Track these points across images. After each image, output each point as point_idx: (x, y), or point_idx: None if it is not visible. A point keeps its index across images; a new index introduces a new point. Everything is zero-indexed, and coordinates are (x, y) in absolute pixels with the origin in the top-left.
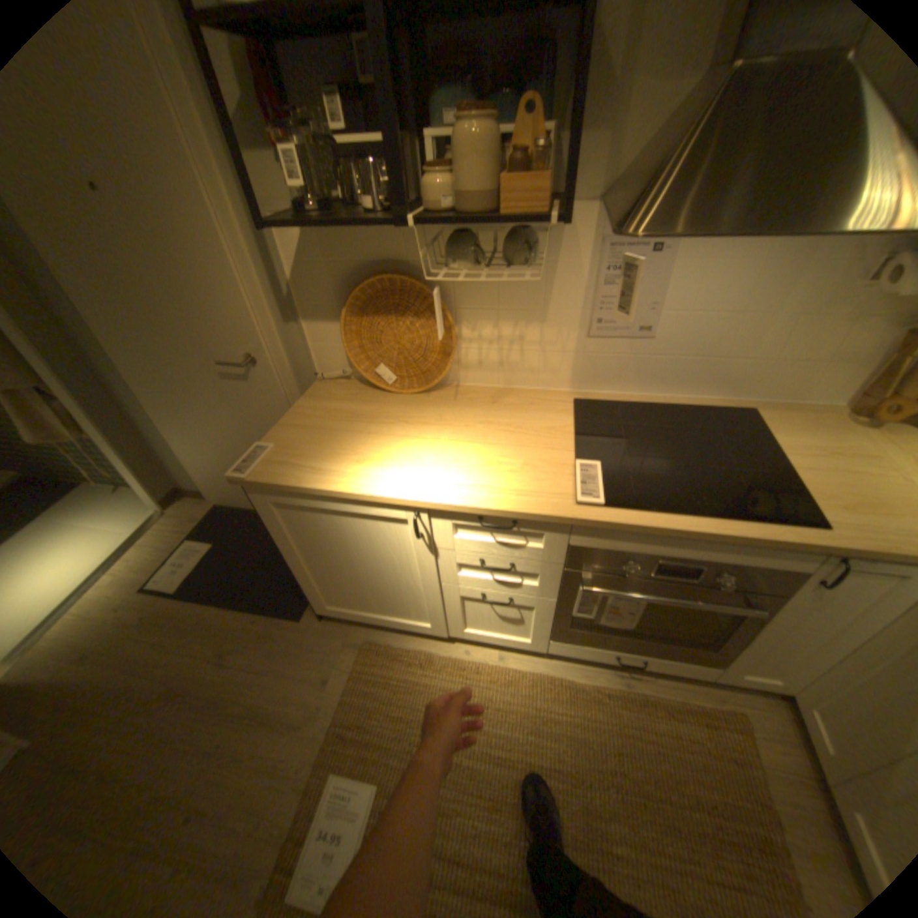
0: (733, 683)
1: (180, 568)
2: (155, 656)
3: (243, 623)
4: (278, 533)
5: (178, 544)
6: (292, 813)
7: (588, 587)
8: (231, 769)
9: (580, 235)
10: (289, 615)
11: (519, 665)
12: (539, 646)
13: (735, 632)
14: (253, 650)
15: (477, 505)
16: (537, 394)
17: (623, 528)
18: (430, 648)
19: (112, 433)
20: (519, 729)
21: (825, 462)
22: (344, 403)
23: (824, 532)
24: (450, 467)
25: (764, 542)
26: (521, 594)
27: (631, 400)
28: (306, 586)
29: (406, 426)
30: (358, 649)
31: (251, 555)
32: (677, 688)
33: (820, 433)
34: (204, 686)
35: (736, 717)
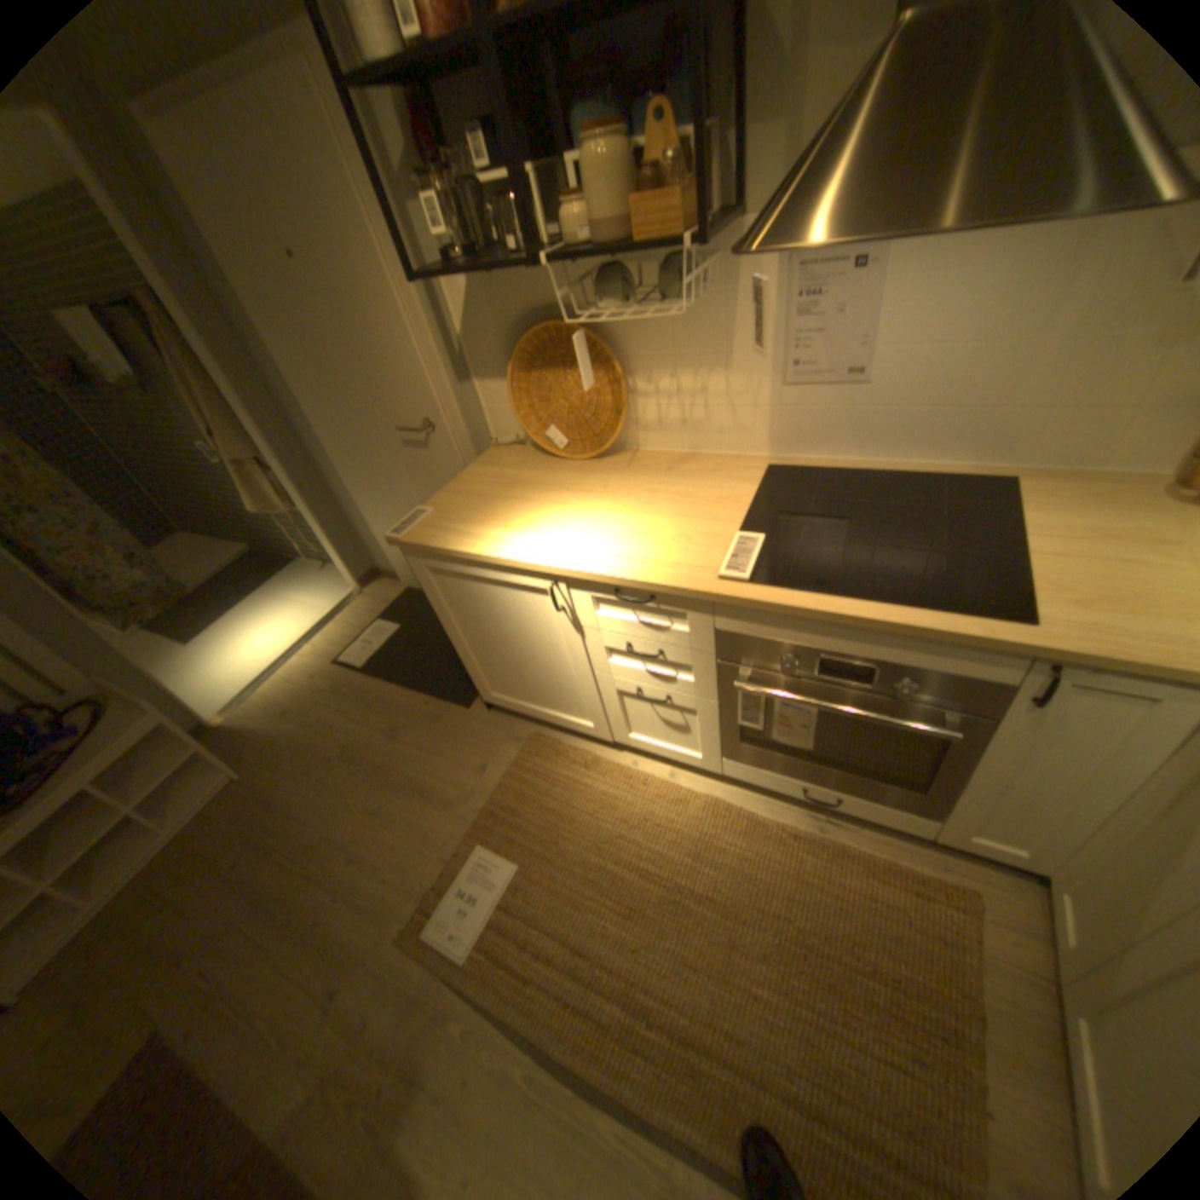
0: (959, 846)
1: (369, 644)
2: (339, 721)
3: (417, 702)
4: (441, 605)
5: (371, 621)
6: (434, 876)
7: (740, 684)
8: (389, 828)
9: (762, 257)
10: (460, 700)
11: (691, 785)
12: (711, 764)
13: (943, 768)
14: (423, 728)
15: (609, 574)
16: (726, 460)
17: (767, 609)
18: (595, 752)
19: (318, 505)
20: (674, 849)
21: (1084, 547)
22: (512, 470)
23: (1023, 629)
24: (595, 536)
25: (936, 635)
26: (678, 691)
27: (848, 468)
28: (473, 668)
29: (566, 494)
30: (521, 742)
31: (434, 638)
32: (887, 844)
33: (1102, 511)
34: (376, 753)
35: (961, 891)
